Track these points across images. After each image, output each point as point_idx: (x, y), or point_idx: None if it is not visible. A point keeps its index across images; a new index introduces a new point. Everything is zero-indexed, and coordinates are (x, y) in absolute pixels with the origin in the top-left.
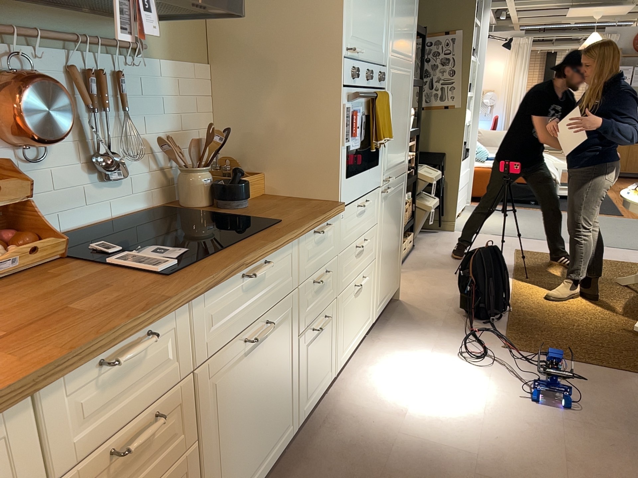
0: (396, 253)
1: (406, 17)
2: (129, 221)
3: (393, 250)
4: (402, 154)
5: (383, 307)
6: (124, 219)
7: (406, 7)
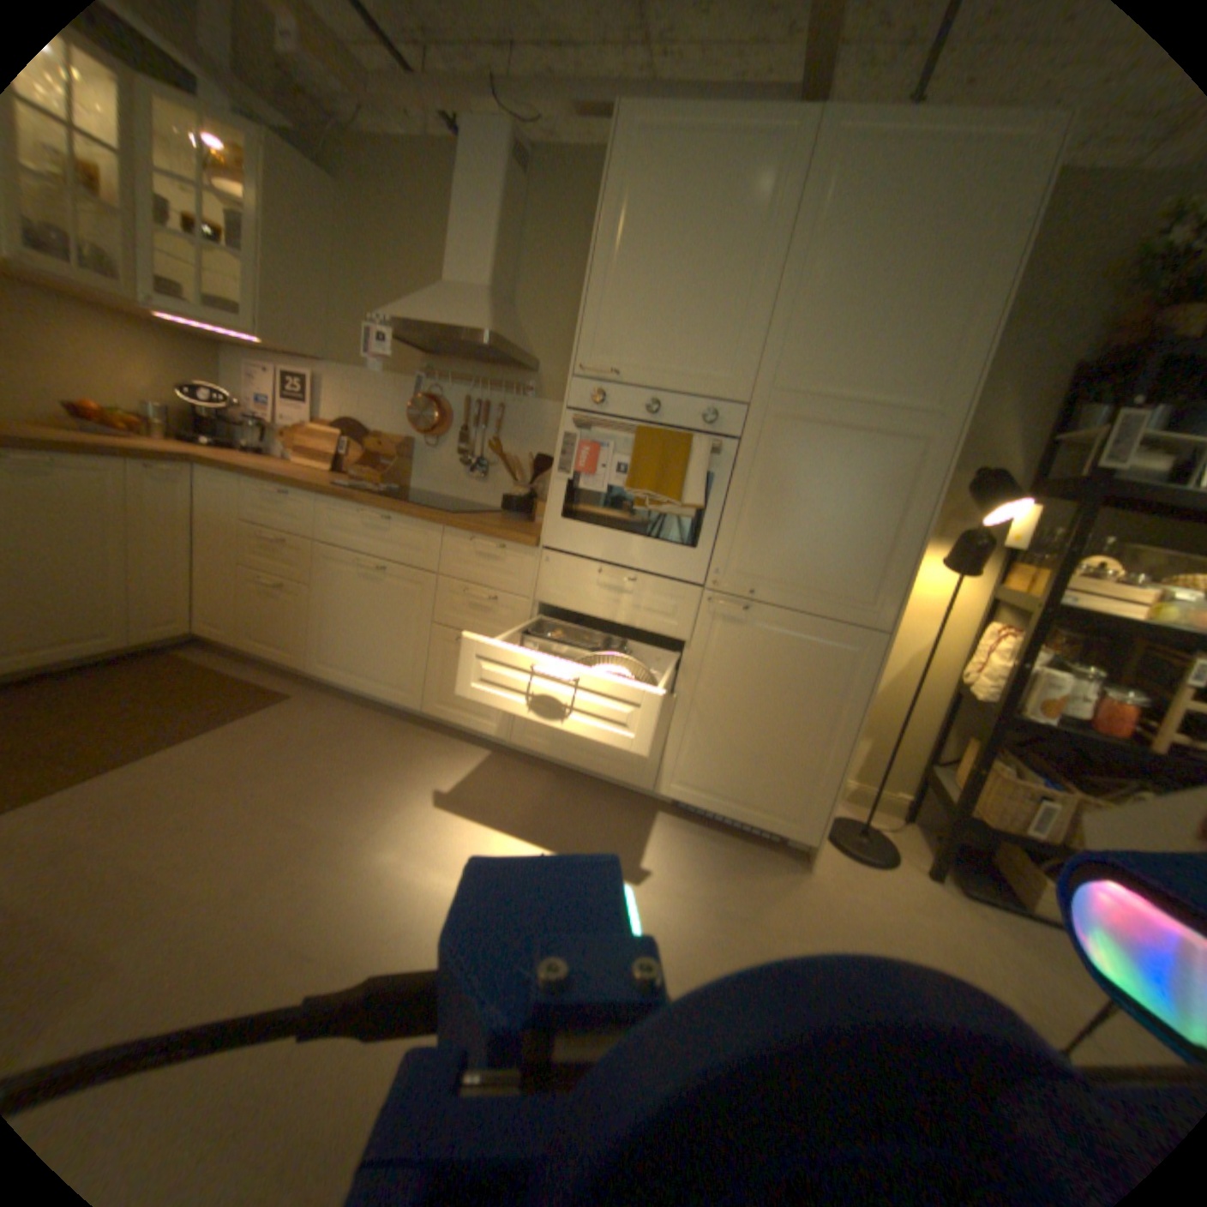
0: (797, 765)
1: (887, 318)
2: (471, 507)
3: (778, 746)
4: (853, 582)
5: (710, 812)
6: (477, 507)
7: (893, 299)
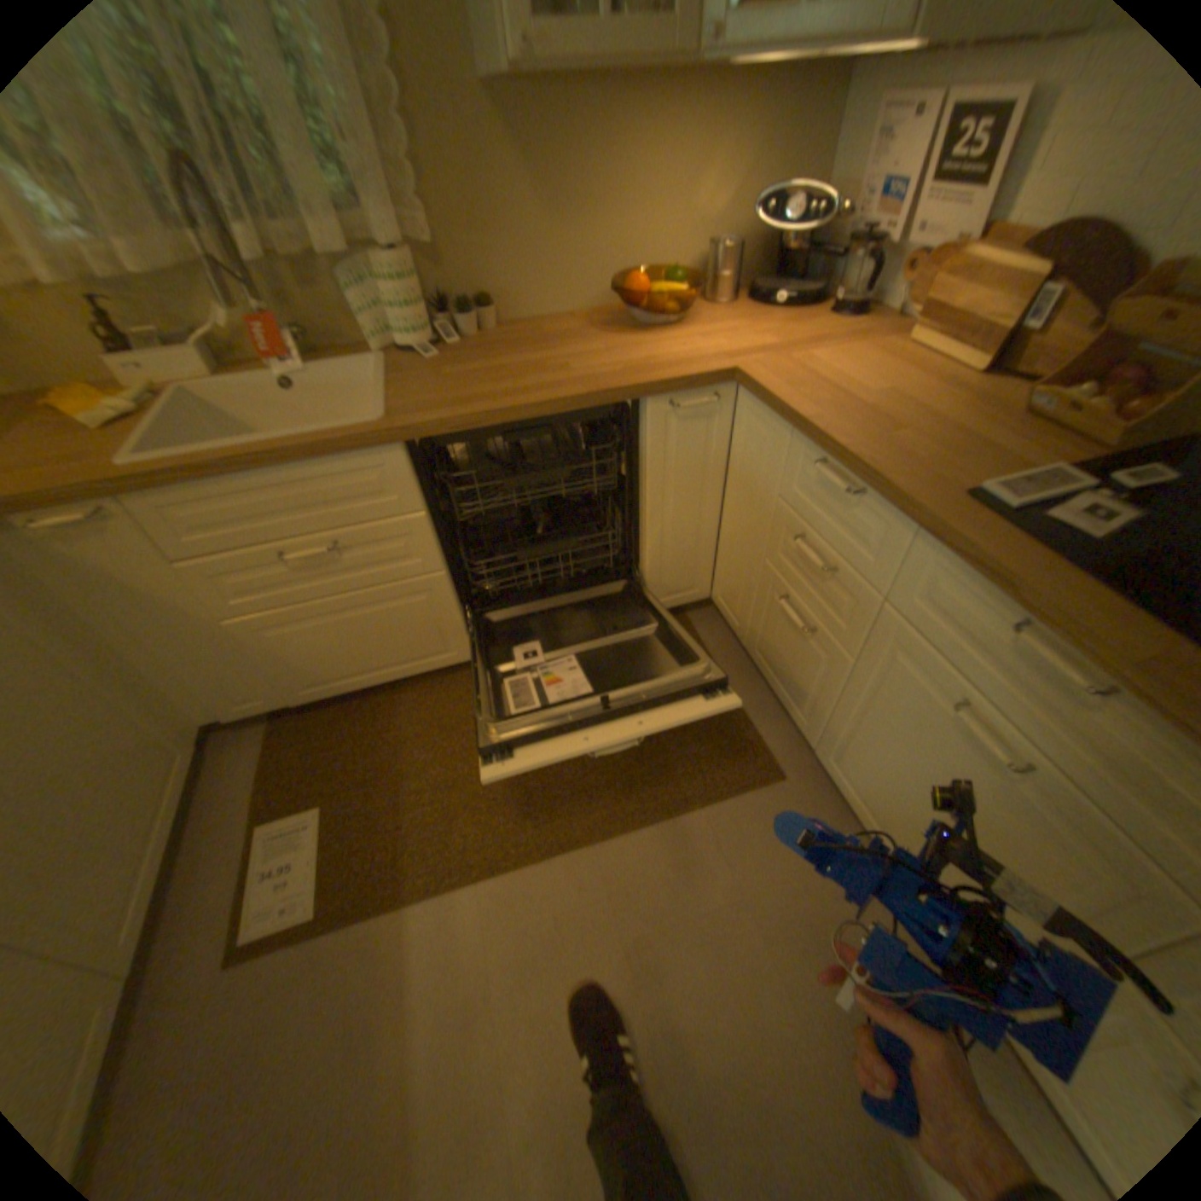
0: None
1: None
2: None
3: None
4: None
5: None
6: None
7: None
